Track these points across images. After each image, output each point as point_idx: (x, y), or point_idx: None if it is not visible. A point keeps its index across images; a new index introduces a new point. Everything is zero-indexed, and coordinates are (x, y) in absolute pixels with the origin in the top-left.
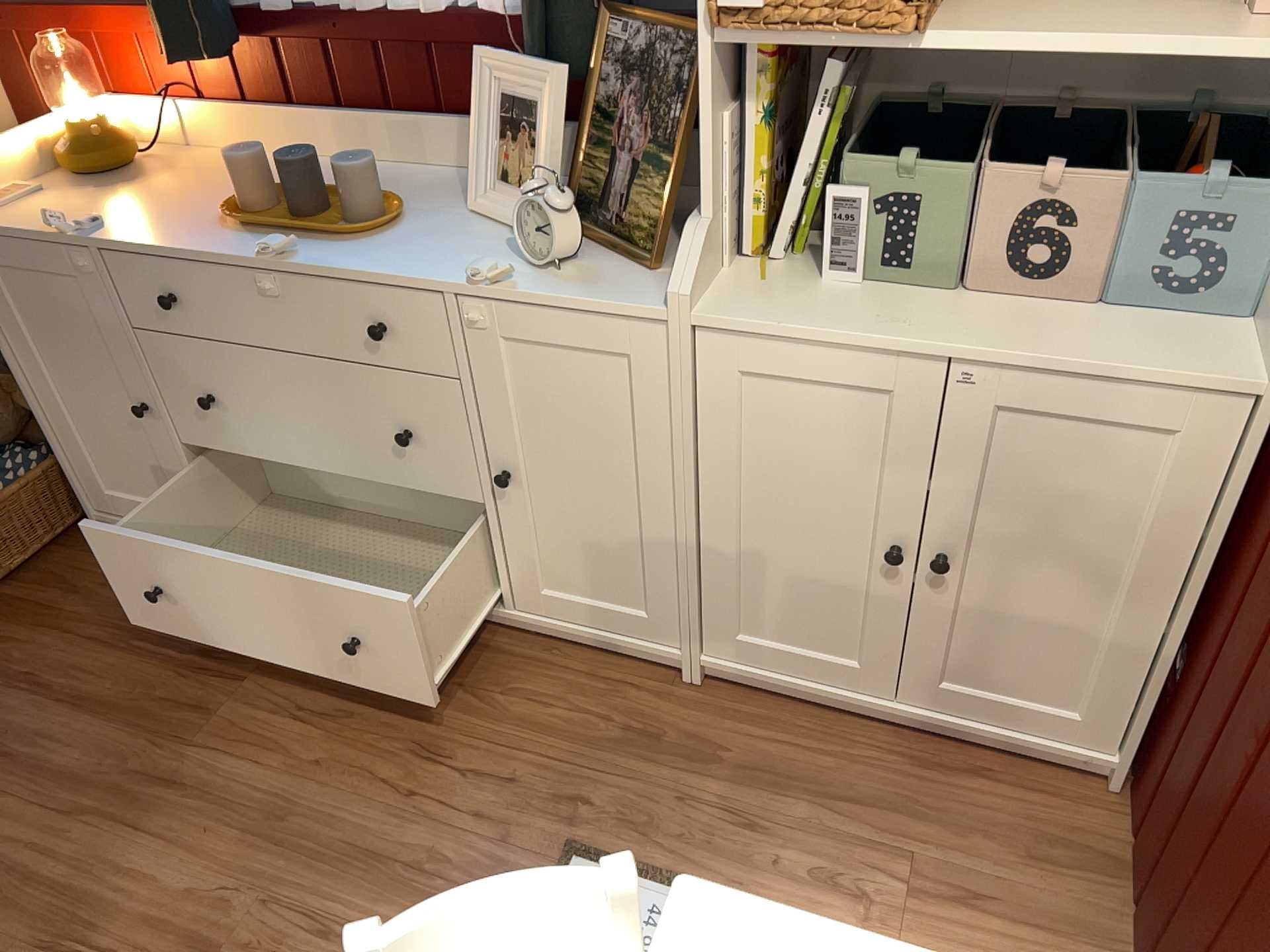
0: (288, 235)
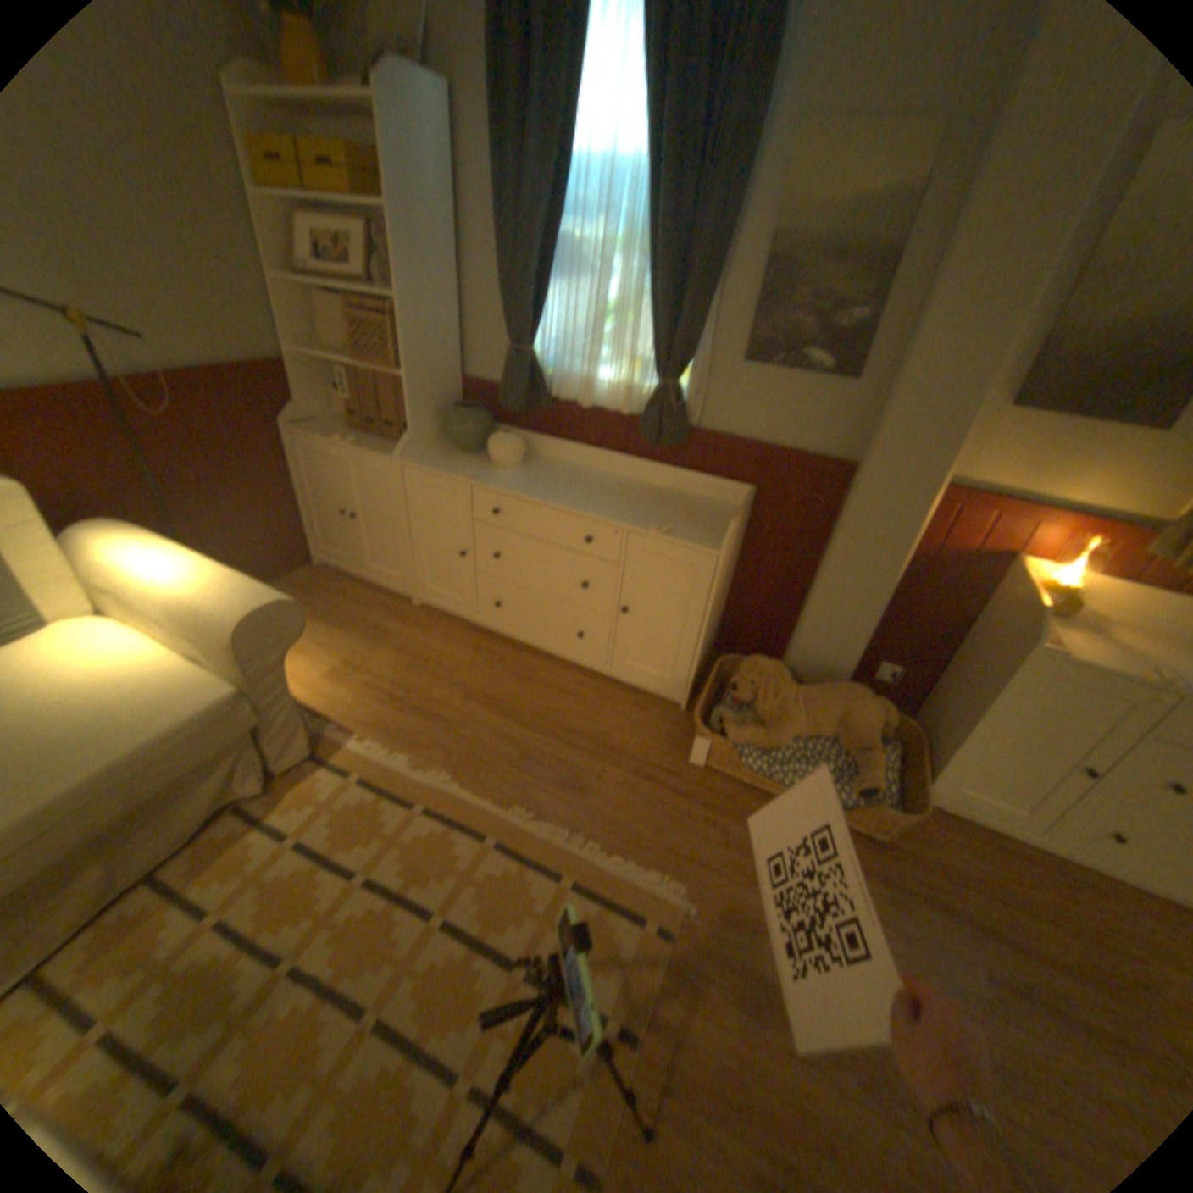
0: None
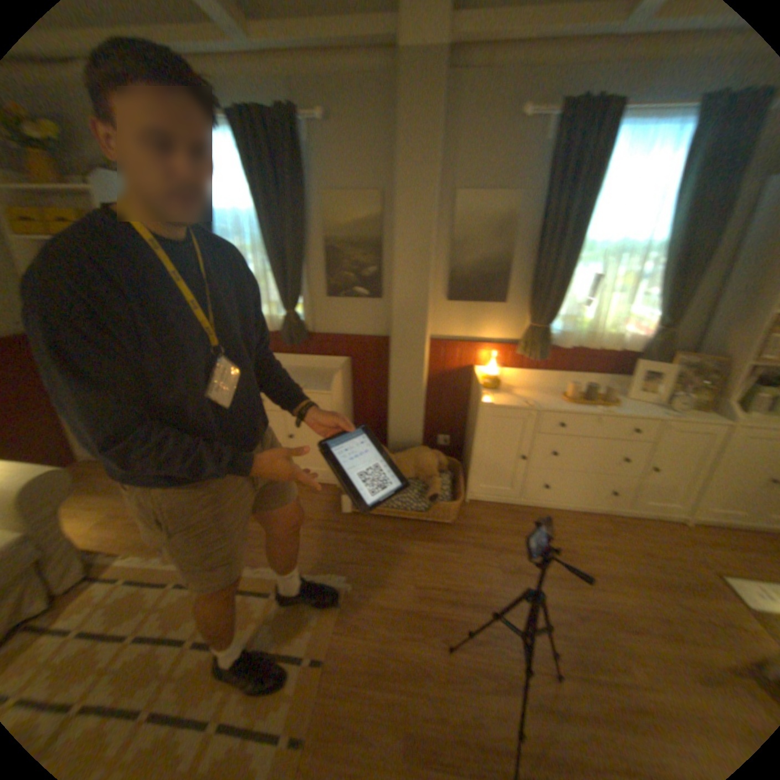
0: (596, 407)
